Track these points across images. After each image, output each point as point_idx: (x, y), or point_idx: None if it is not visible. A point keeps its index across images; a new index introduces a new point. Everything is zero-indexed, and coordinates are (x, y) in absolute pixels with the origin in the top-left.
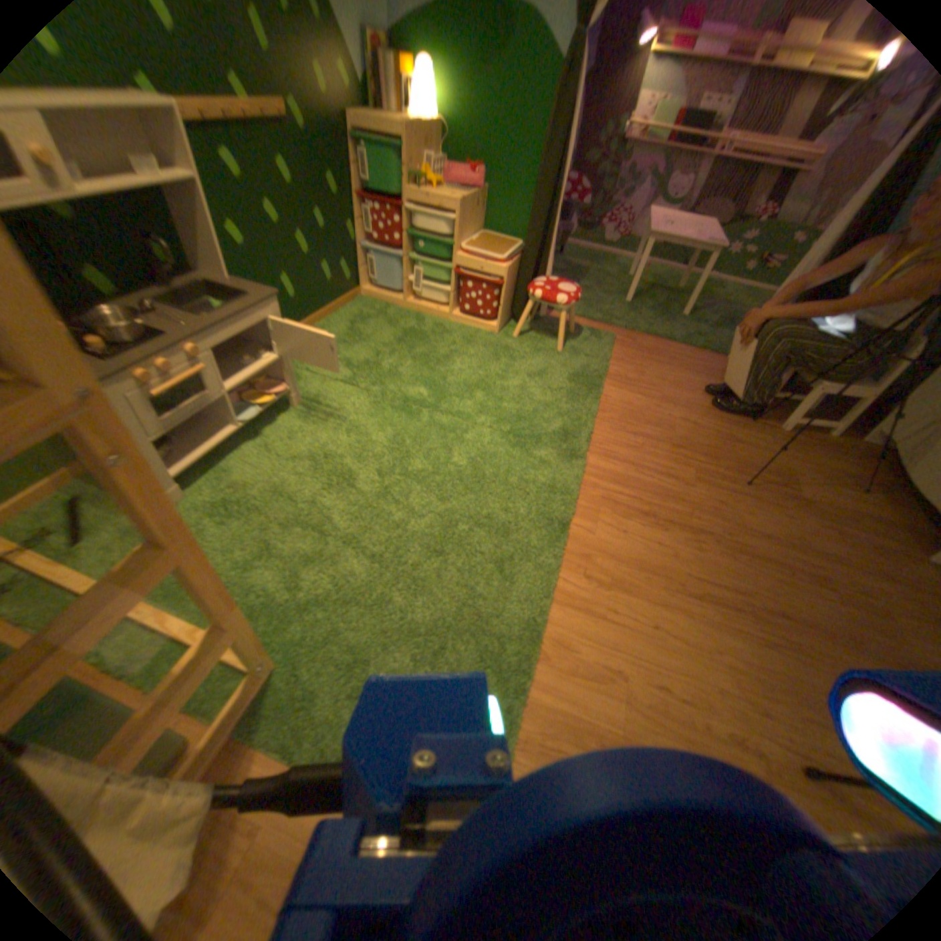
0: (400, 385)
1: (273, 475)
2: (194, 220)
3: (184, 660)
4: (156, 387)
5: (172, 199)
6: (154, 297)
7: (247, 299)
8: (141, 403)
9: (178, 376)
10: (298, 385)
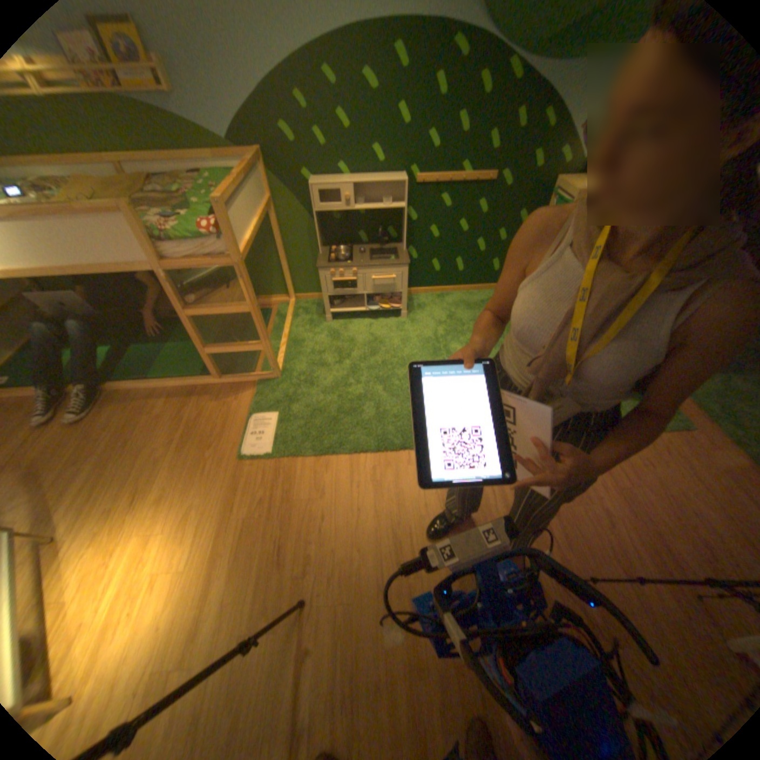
0: (455, 342)
1: (357, 337)
2: (403, 226)
3: (251, 345)
4: (335, 281)
5: (402, 216)
6: (371, 251)
7: (393, 264)
8: (330, 283)
9: (345, 280)
10: (417, 314)
